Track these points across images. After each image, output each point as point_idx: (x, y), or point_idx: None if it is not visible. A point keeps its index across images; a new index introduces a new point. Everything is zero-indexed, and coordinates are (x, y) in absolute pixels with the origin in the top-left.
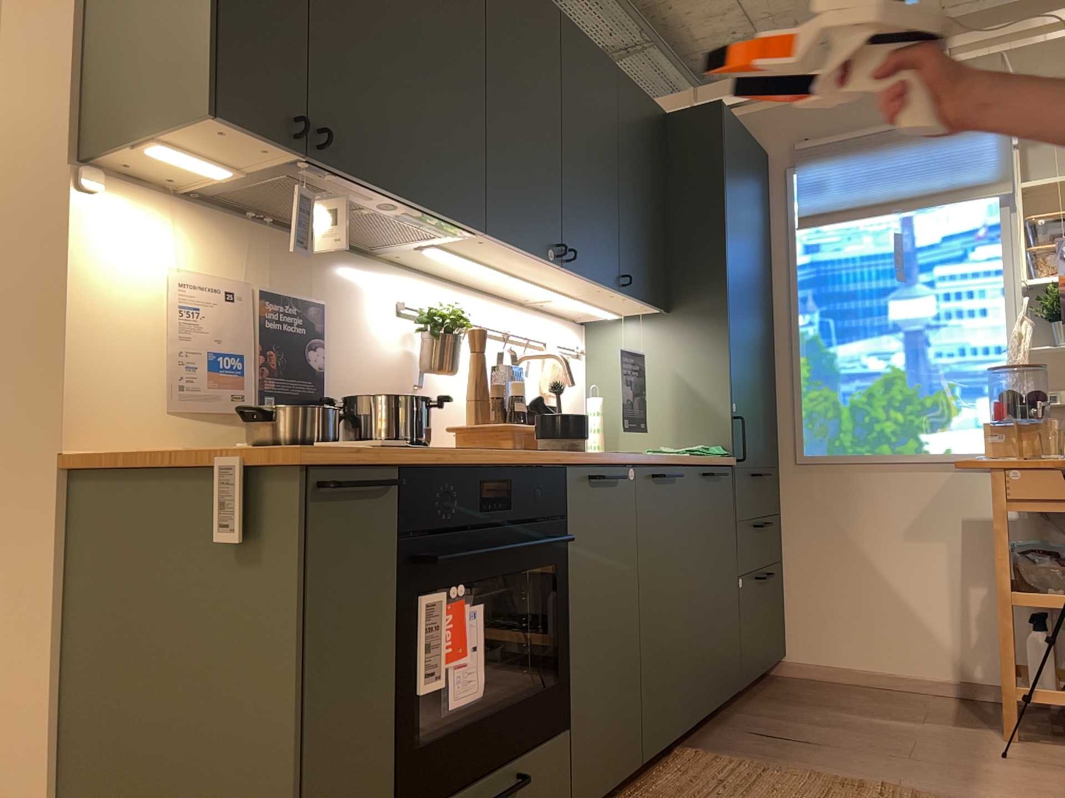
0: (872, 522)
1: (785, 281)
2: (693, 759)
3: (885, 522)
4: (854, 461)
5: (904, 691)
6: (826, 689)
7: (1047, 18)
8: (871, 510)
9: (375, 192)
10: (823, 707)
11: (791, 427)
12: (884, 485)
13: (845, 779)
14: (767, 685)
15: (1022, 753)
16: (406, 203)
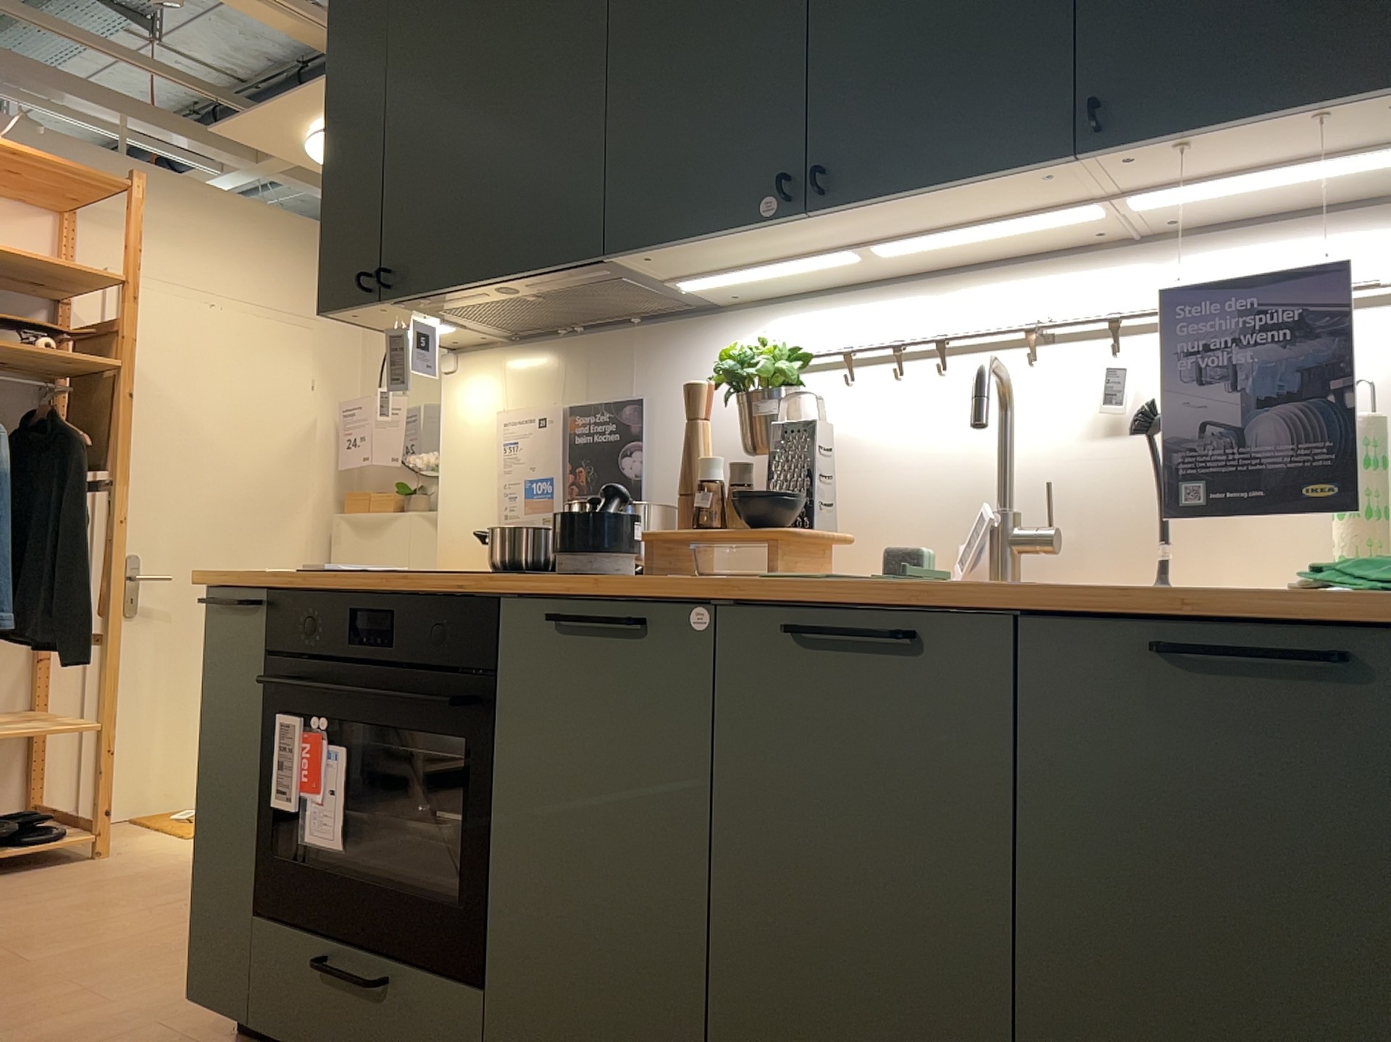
0: None
1: None
2: None
3: None
4: None
5: None
6: None
7: None
8: None
9: (463, 290)
10: None
11: None
12: None
13: None
14: None
15: None
16: (495, 282)
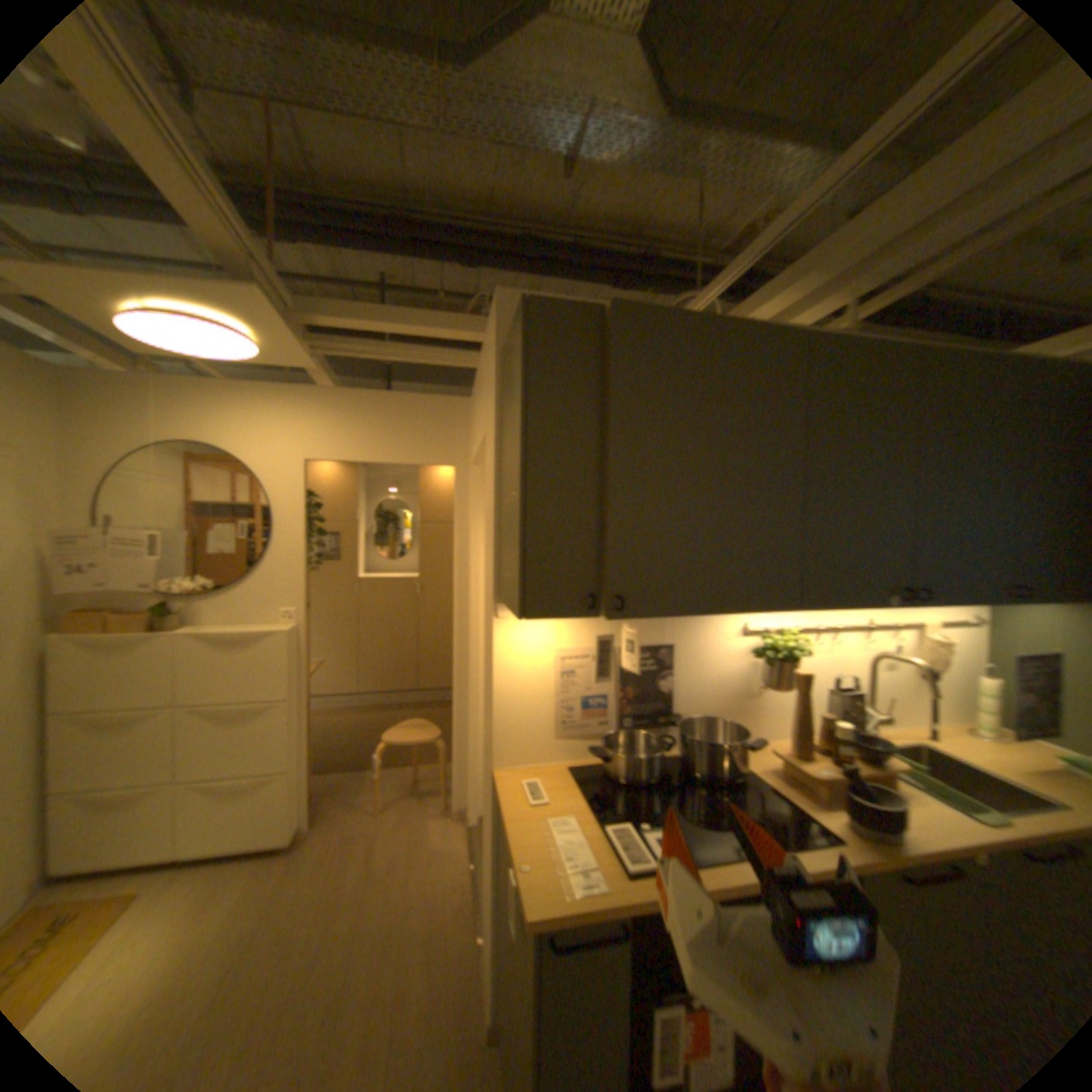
0: None
1: None
2: None
3: None
4: None
5: None
6: None
7: None
8: None
9: (674, 613)
10: None
11: None
12: None
13: None
14: None
15: None
16: (706, 612)
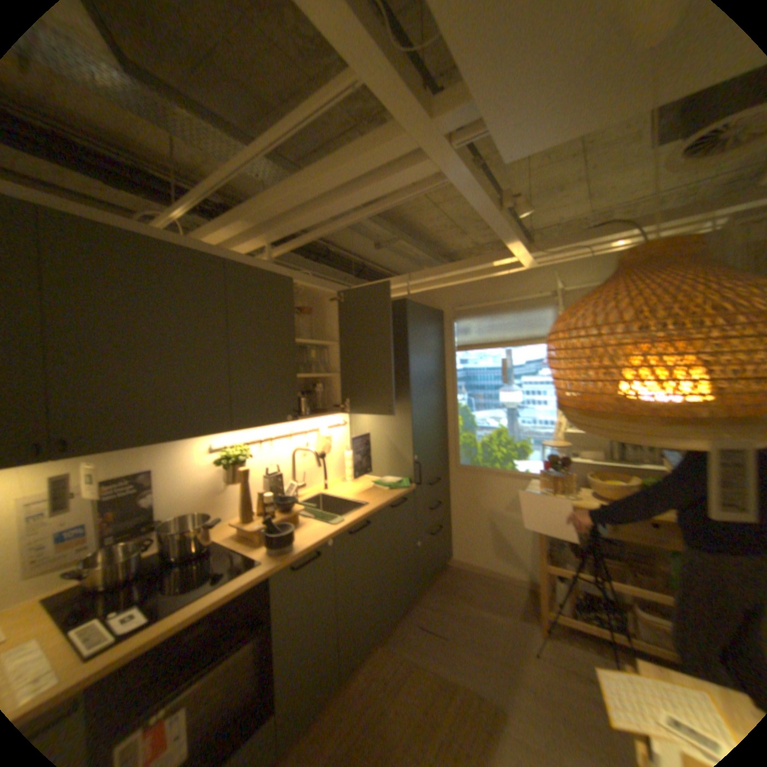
0: (491, 501)
1: (451, 377)
2: (379, 659)
3: (498, 502)
4: (483, 471)
5: (504, 584)
6: (467, 581)
7: (582, 248)
8: (491, 495)
9: (132, 448)
10: (461, 601)
11: (454, 450)
12: (497, 484)
13: (448, 686)
14: (441, 577)
15: (548, 654)
16: (161, 443)
